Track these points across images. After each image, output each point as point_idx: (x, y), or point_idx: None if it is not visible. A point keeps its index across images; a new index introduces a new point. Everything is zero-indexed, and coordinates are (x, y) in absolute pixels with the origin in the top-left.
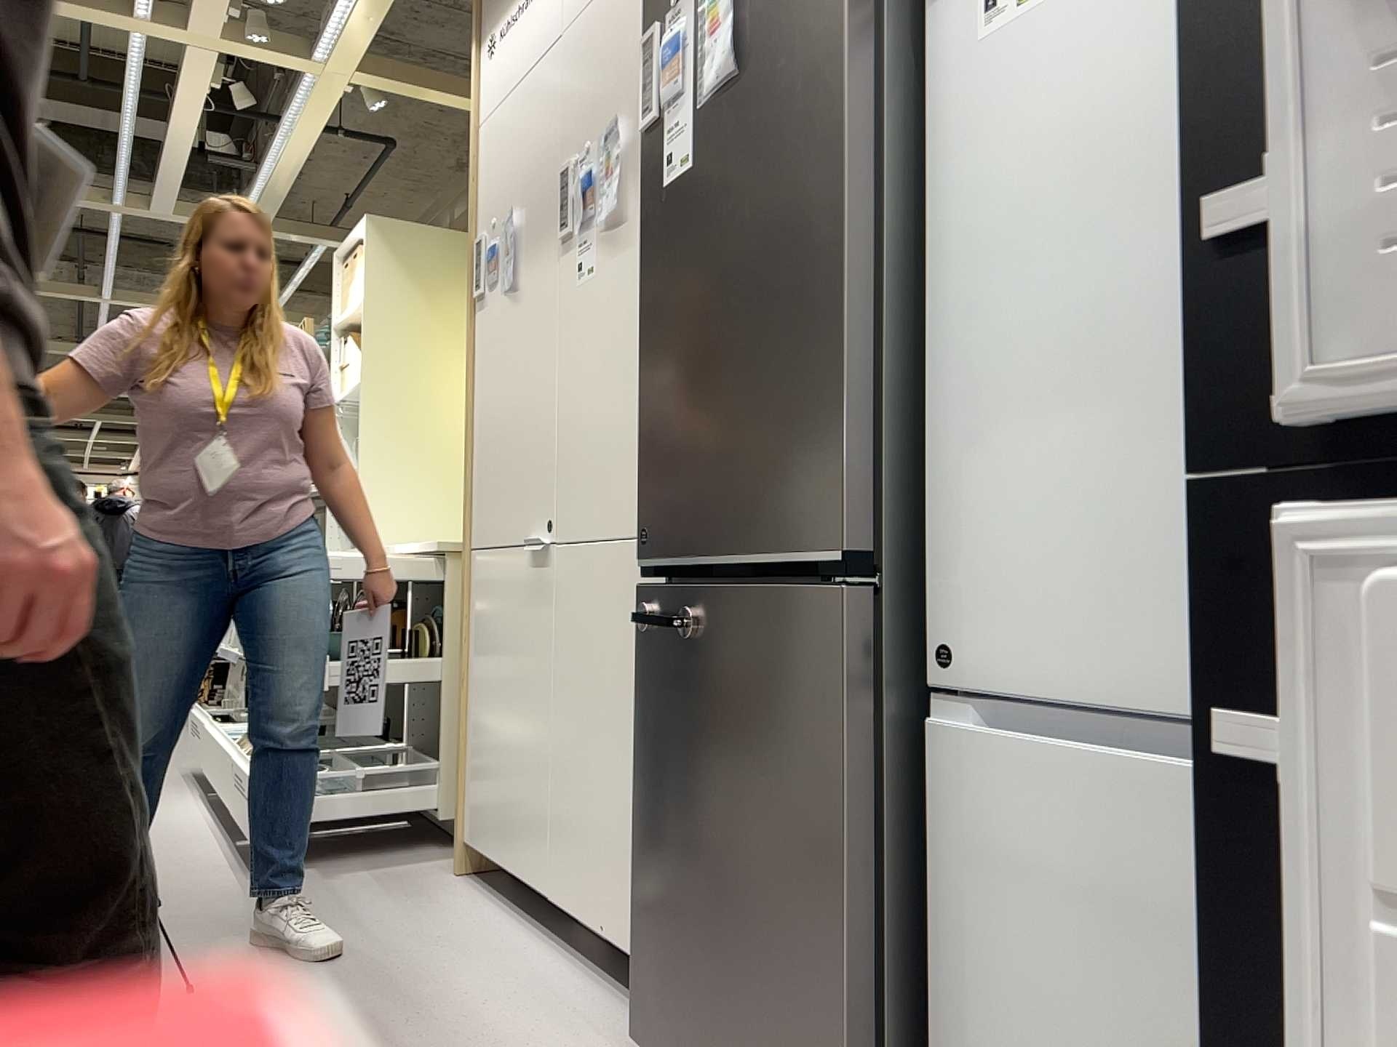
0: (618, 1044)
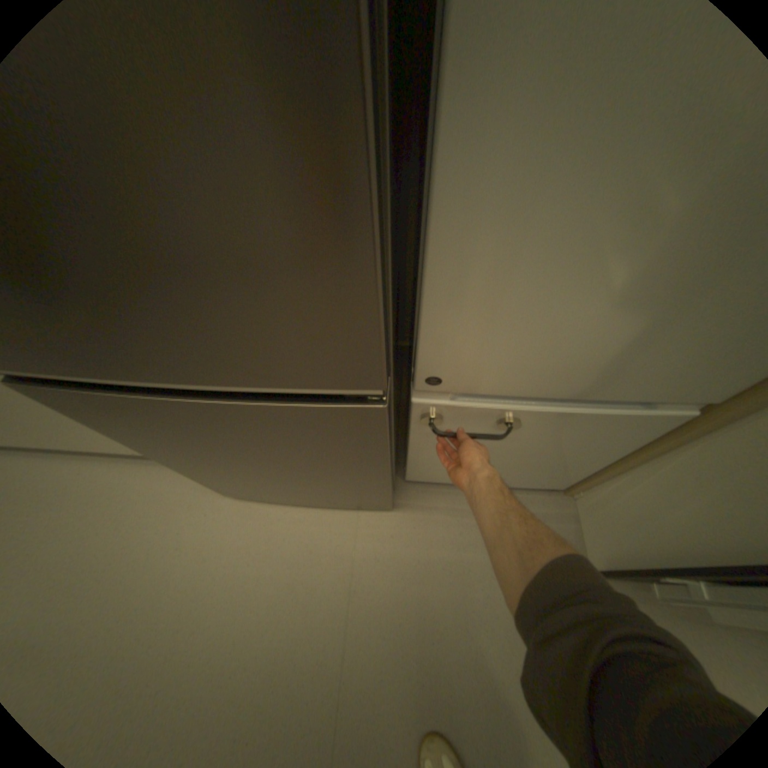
0: (206, 491)
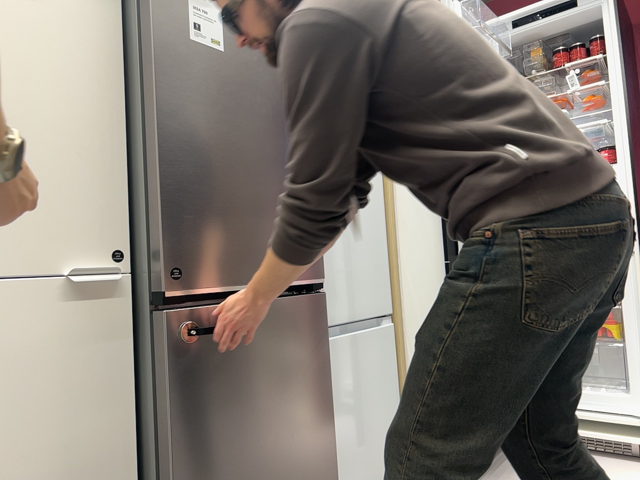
0: None
